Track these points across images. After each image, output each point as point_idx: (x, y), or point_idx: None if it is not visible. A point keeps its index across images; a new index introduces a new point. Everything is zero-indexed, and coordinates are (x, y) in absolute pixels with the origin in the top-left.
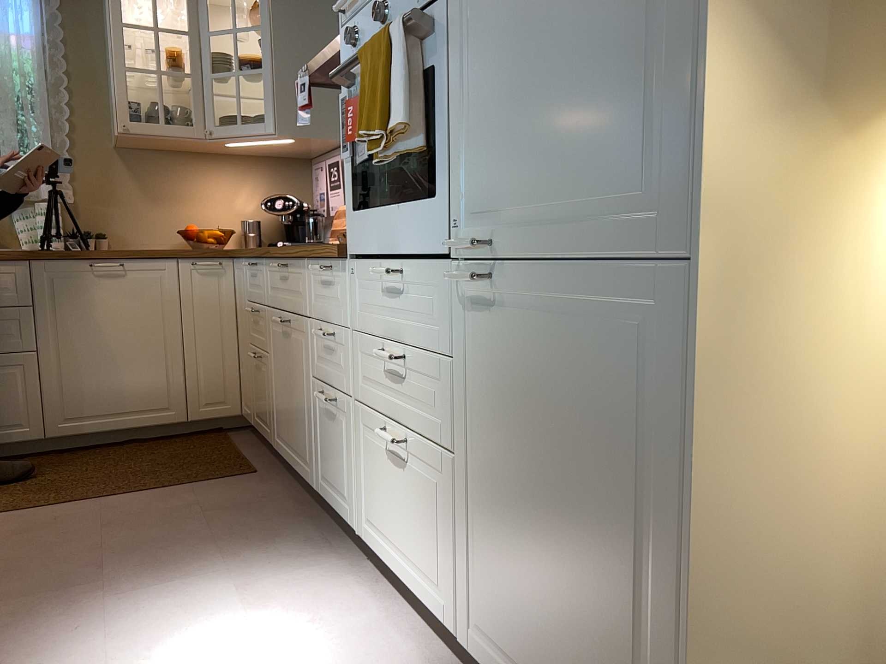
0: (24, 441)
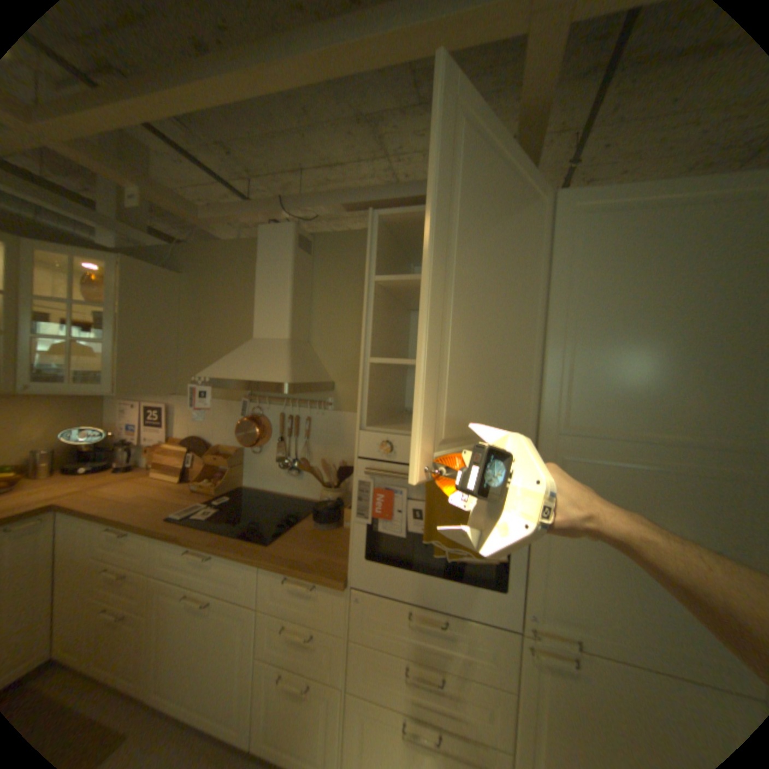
0: None
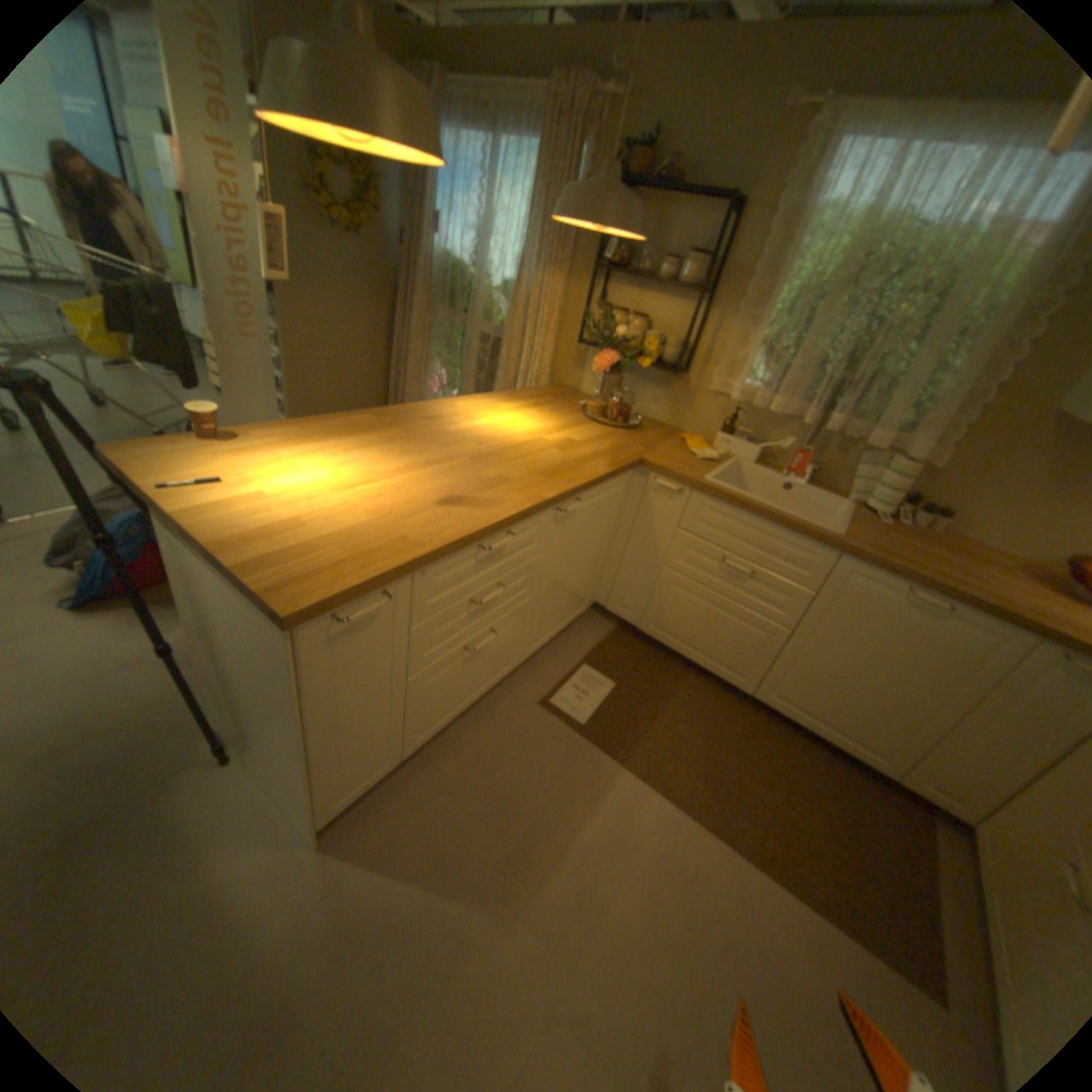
0: (736, 687)
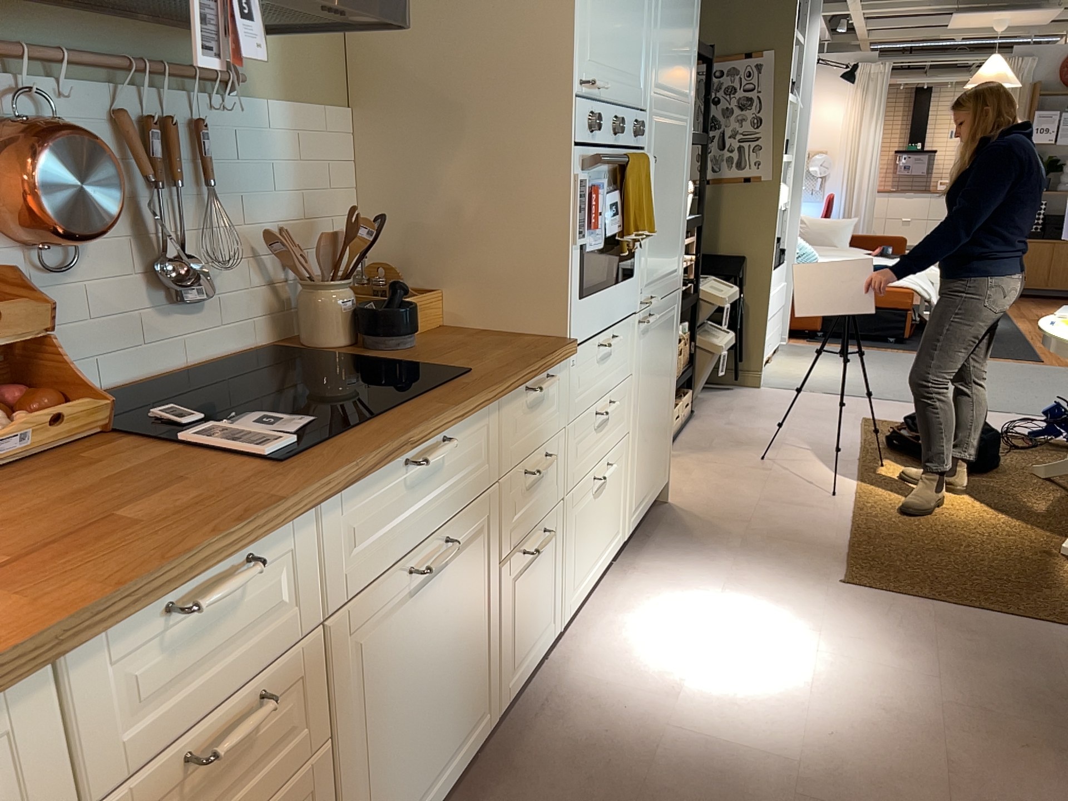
0: None
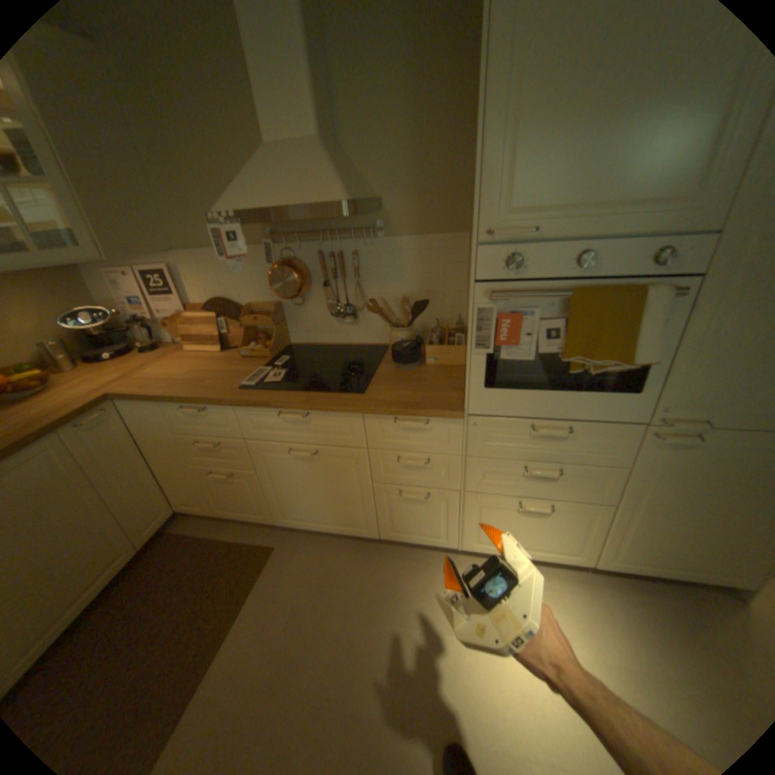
0: None
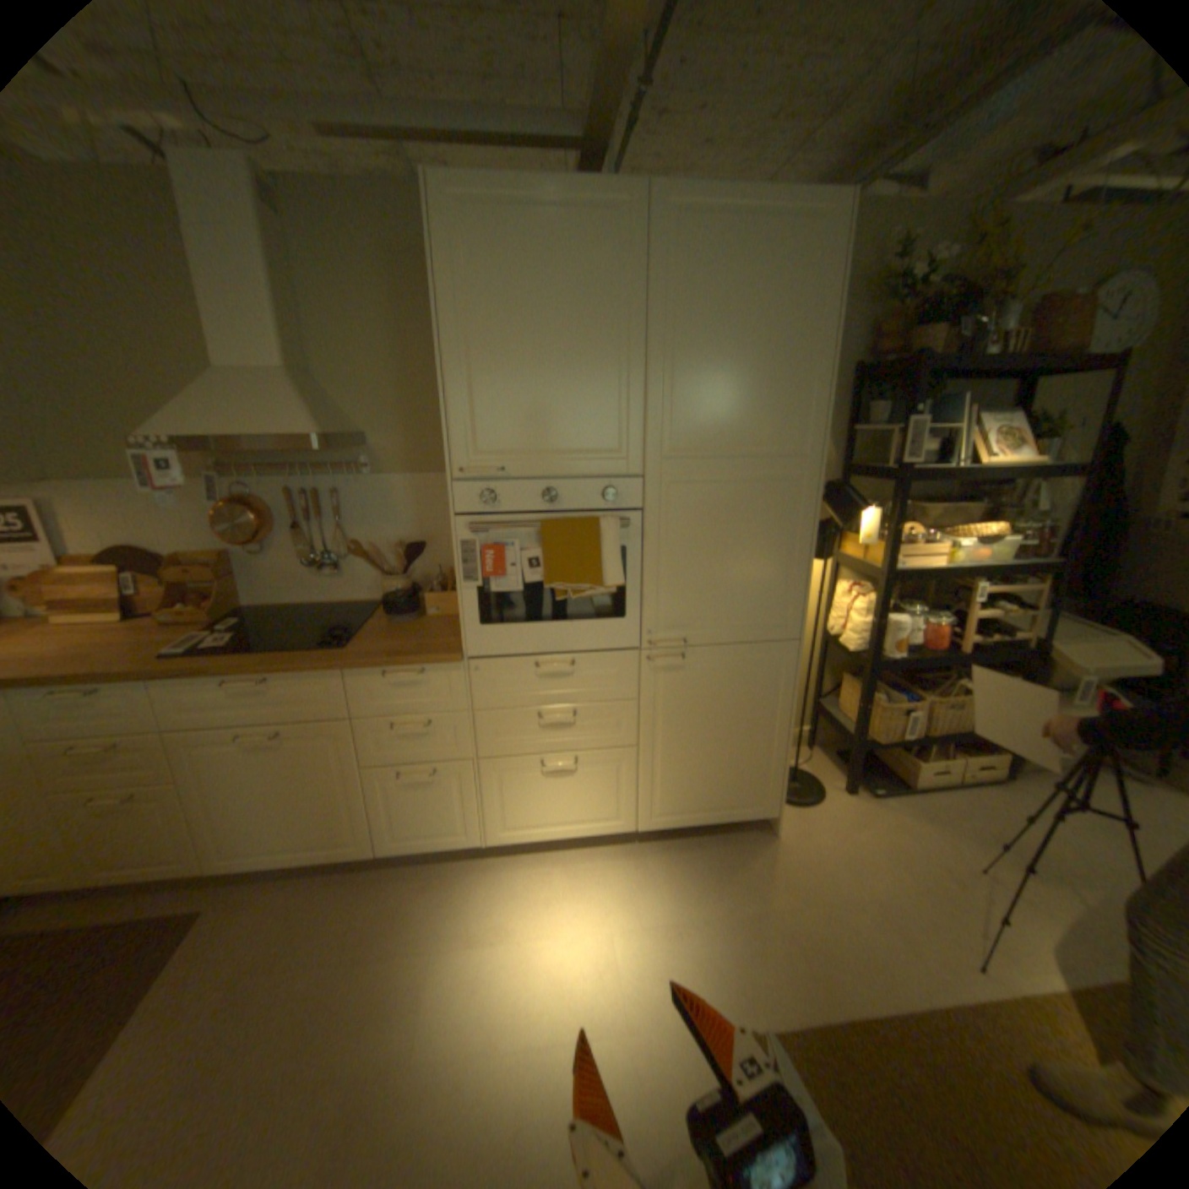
0: None
